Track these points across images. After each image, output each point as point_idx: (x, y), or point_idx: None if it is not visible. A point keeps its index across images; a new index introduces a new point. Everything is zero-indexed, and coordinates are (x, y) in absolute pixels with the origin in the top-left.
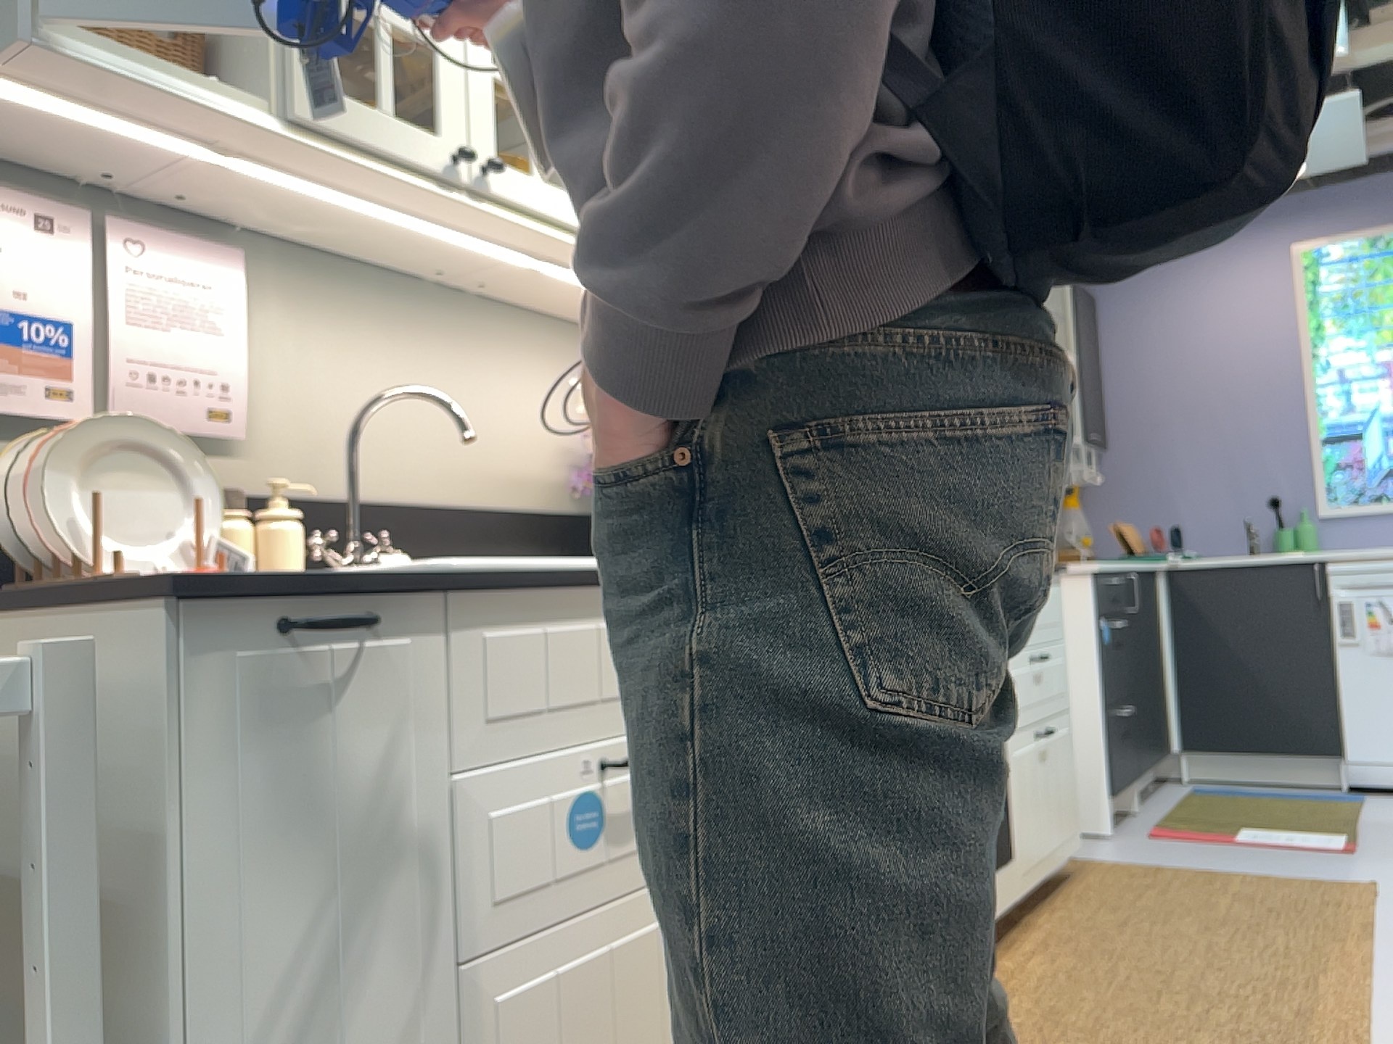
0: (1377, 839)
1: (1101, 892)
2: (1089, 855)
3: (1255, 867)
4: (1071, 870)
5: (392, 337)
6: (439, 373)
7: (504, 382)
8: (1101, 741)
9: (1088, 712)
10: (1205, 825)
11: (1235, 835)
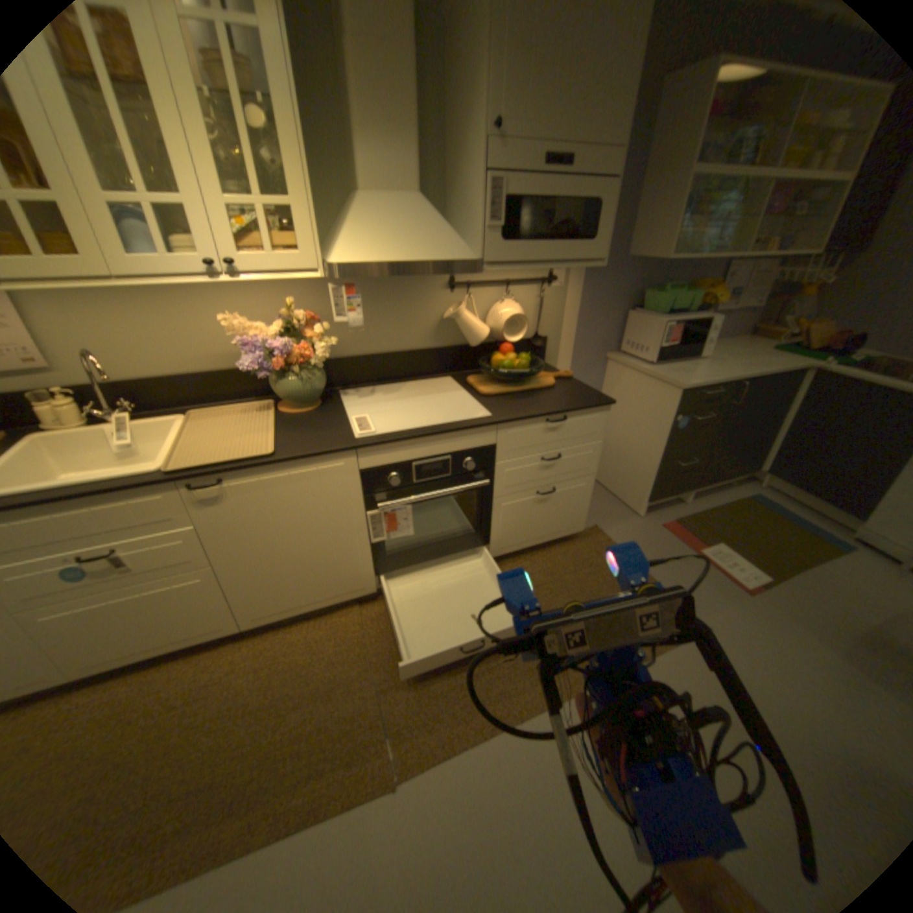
0: (789, 592)
1: (564, 560)
2: (608, 527)
3: (672, 579)
4: (580, 535)
5: (121, 302)
6: (158, 314)
7: (206, 309)
8: (653, 477)
9: (653, 460)
10: (706, 531)
11: (708, 547)
